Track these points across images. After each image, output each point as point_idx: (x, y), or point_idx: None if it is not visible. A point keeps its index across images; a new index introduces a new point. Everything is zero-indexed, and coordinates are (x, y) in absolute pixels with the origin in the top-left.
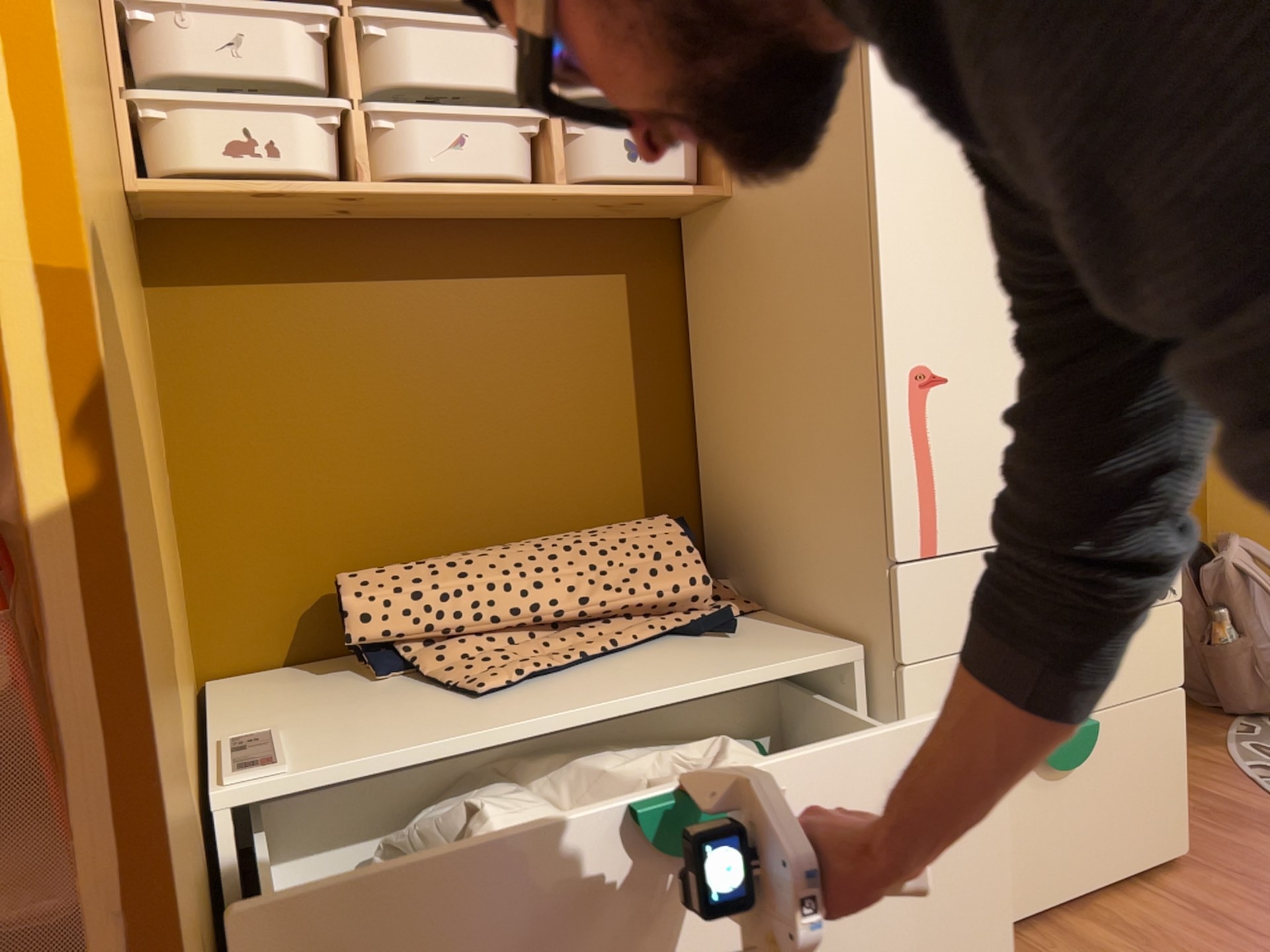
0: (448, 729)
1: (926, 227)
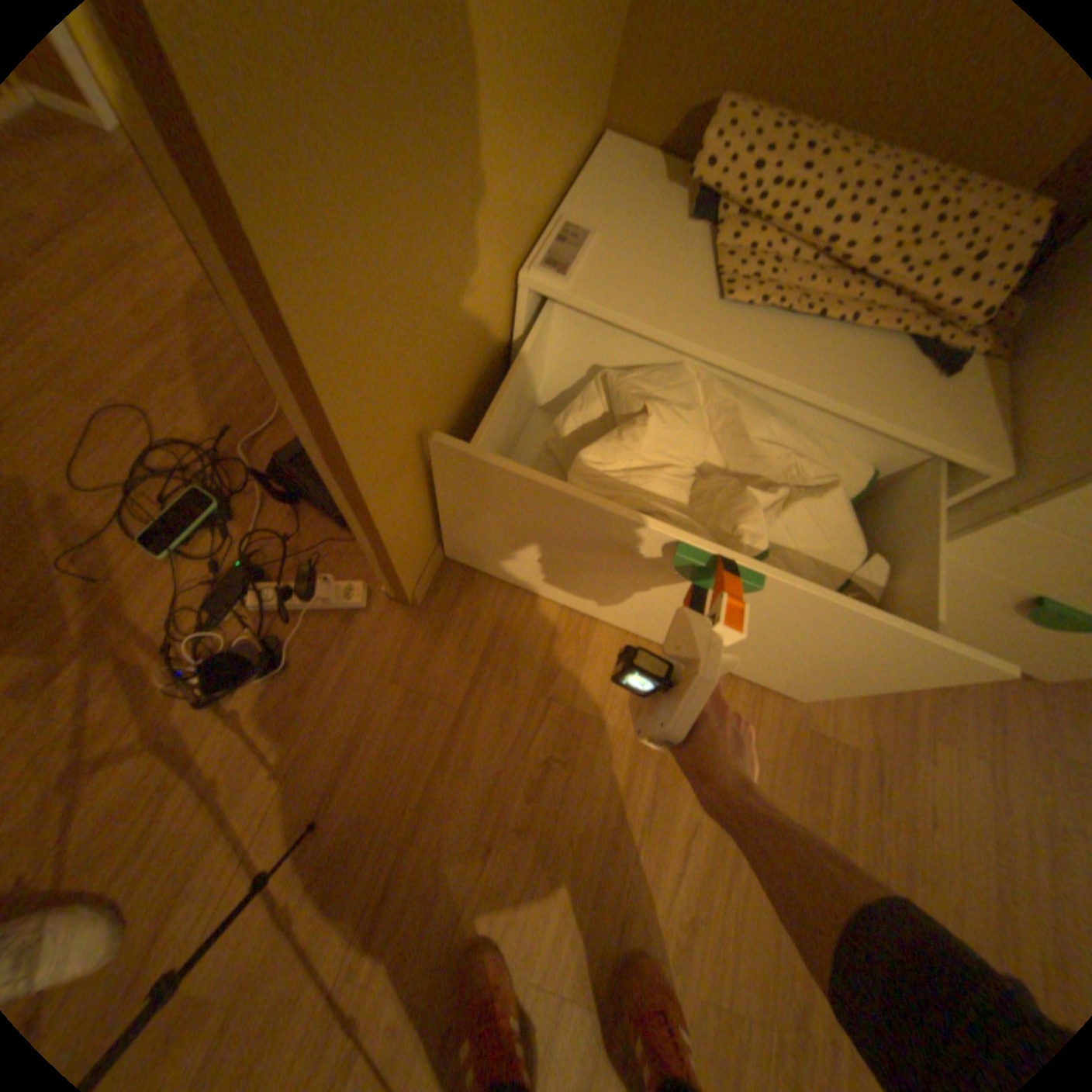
0: (679, 315)
1: None
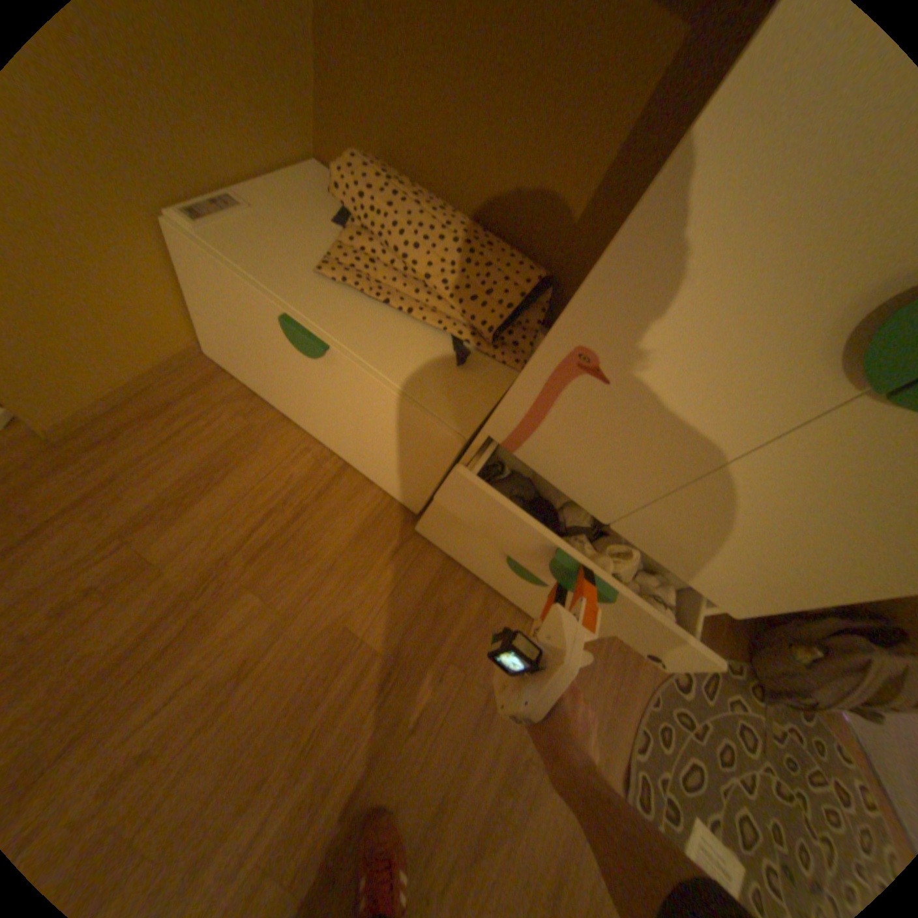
0: (272, 272)
1: (736, 221)
